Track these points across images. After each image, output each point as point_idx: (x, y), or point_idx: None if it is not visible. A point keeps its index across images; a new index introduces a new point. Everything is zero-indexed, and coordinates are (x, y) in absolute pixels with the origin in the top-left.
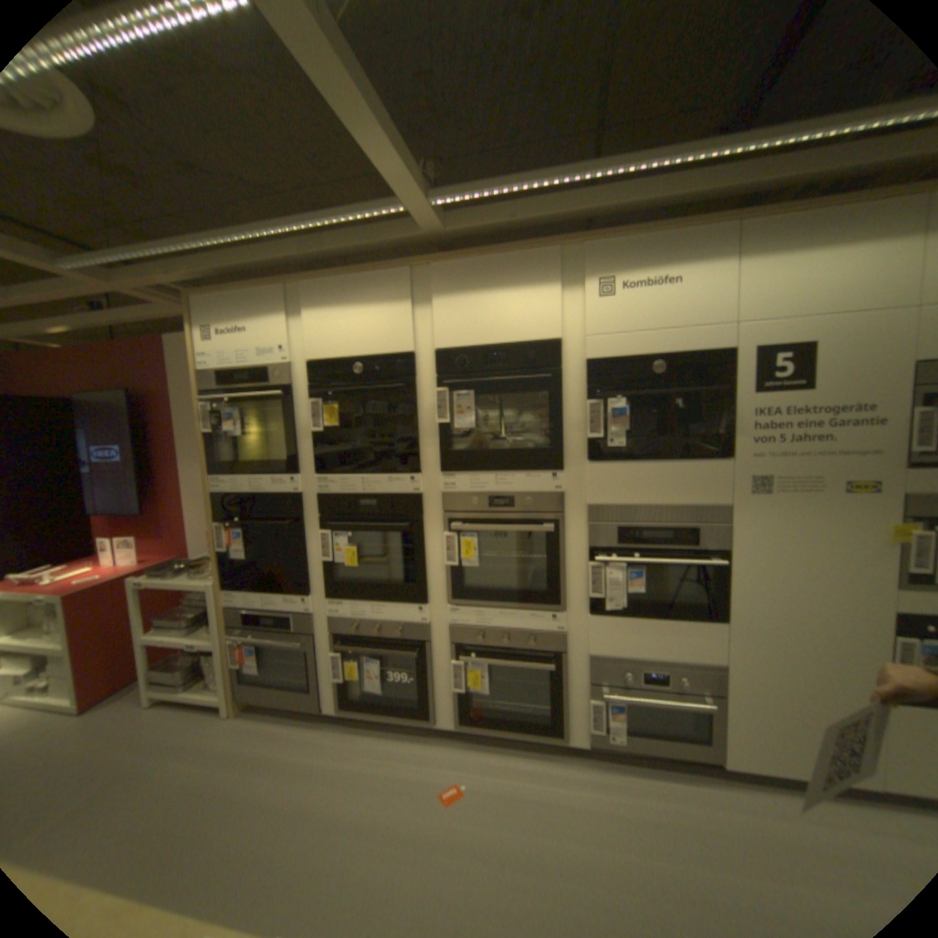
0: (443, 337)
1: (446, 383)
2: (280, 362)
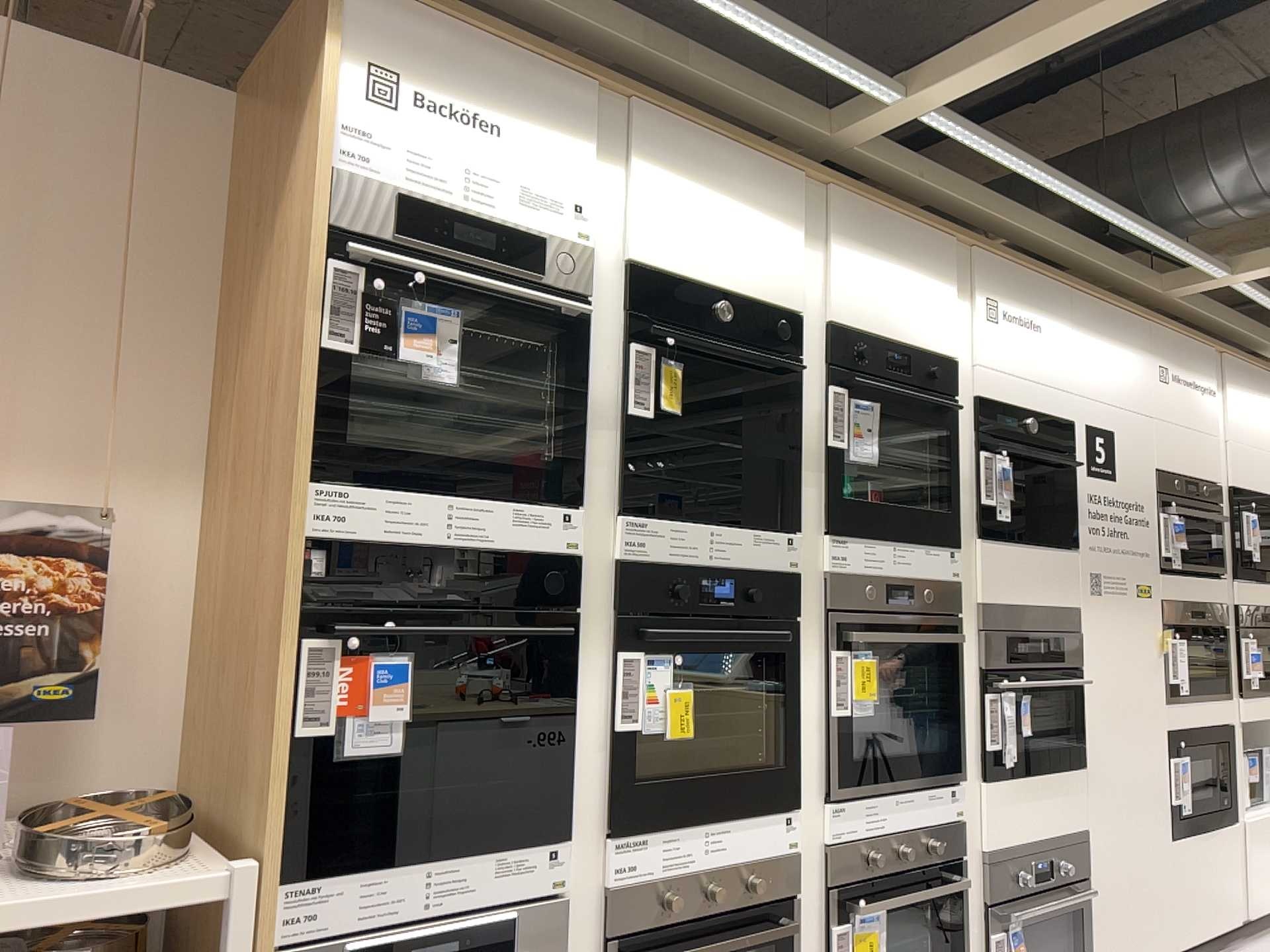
0: (831, 309)
1: (845, 382)
2: (579, 249)
